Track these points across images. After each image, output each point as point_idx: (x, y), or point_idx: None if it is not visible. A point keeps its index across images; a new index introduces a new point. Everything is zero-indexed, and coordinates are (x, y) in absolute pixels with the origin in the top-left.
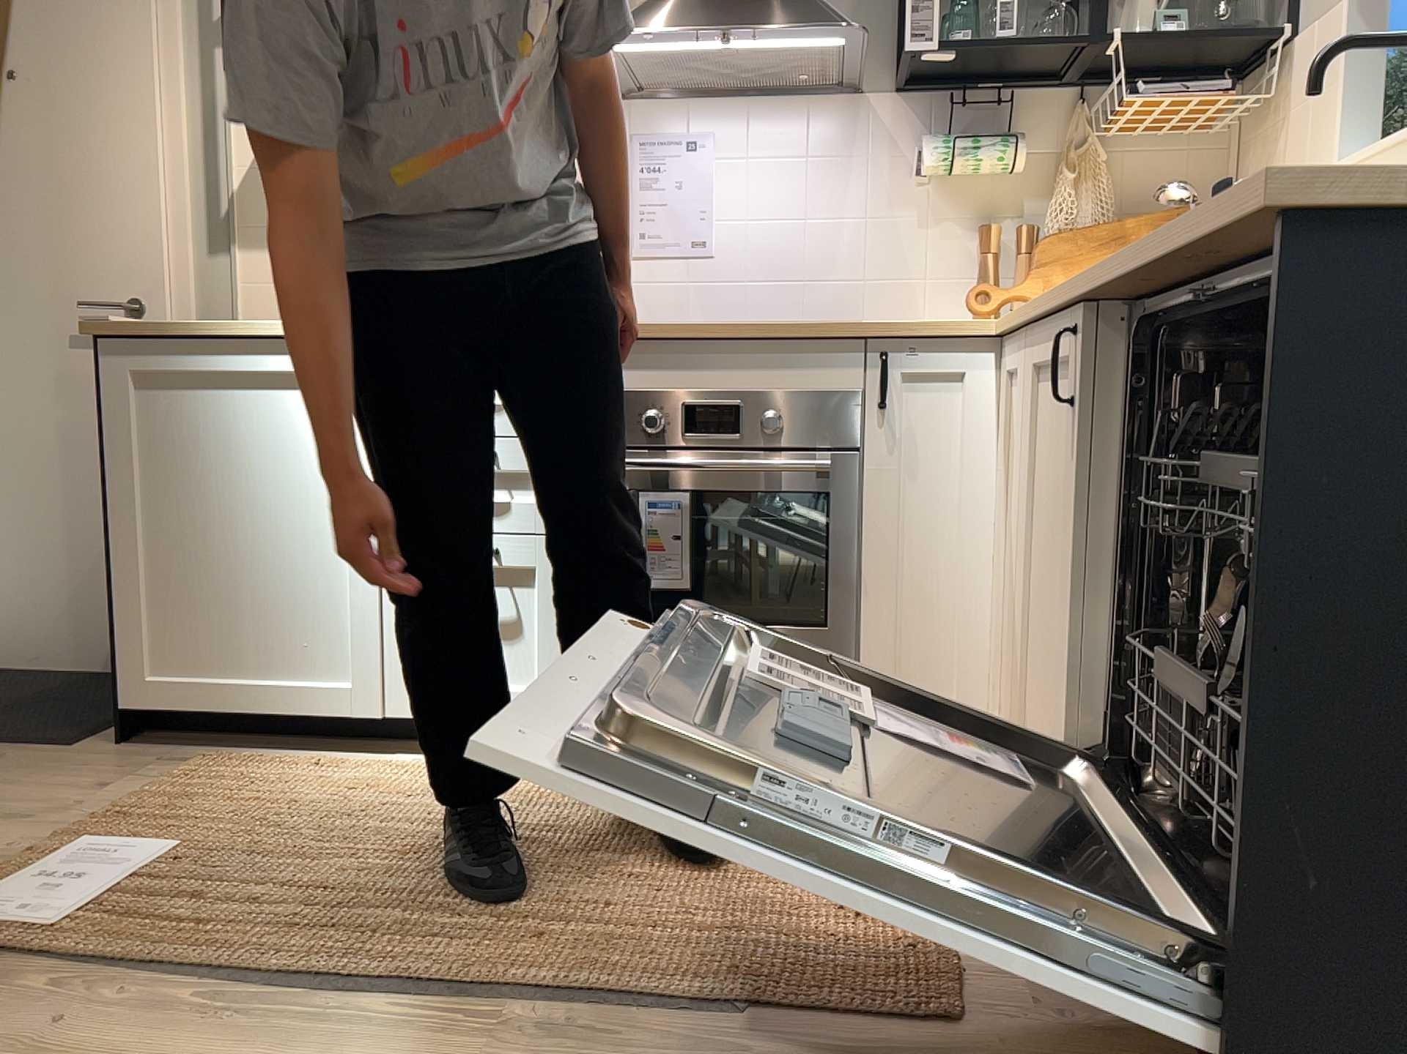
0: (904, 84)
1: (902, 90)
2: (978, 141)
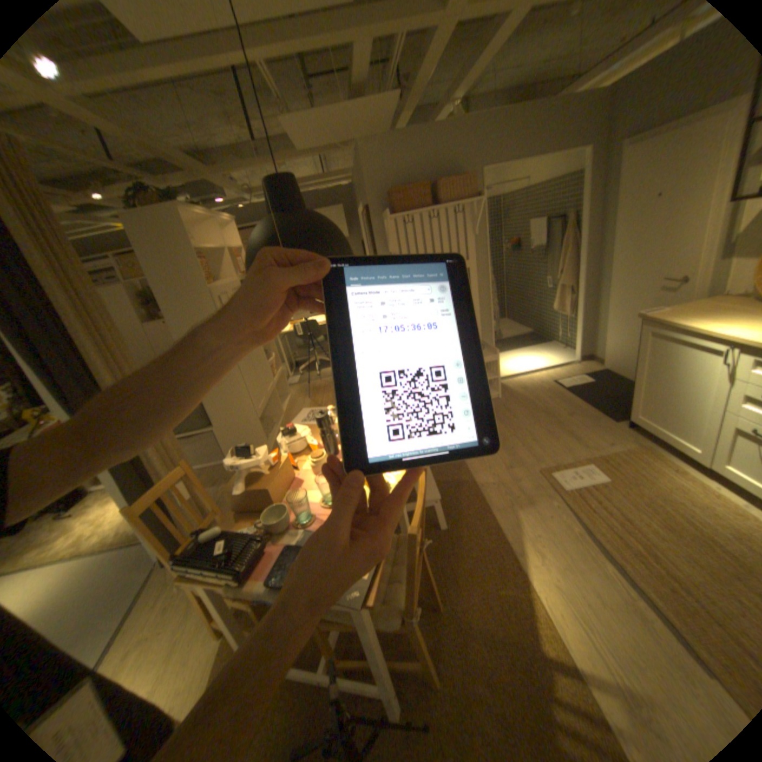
0: None
1: None
2: None
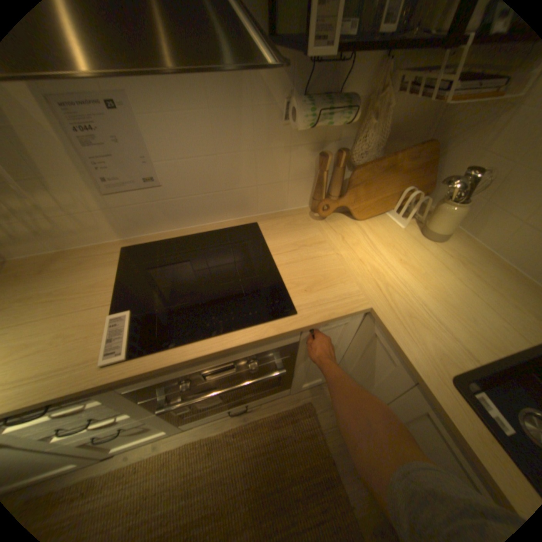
0: (280, 41)
1: (277, 41)
2: (335, 106)
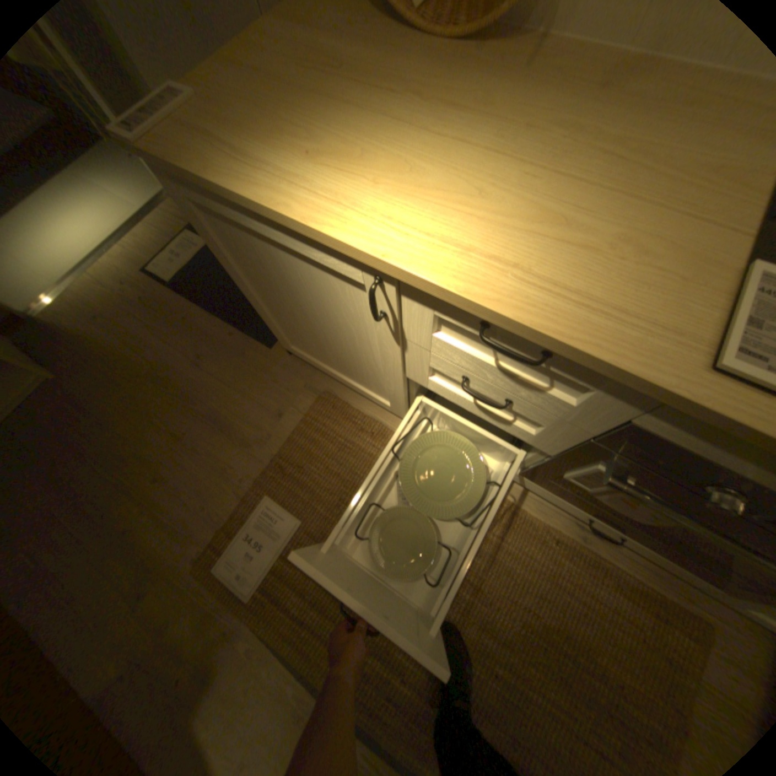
0: None
1: None
2: None
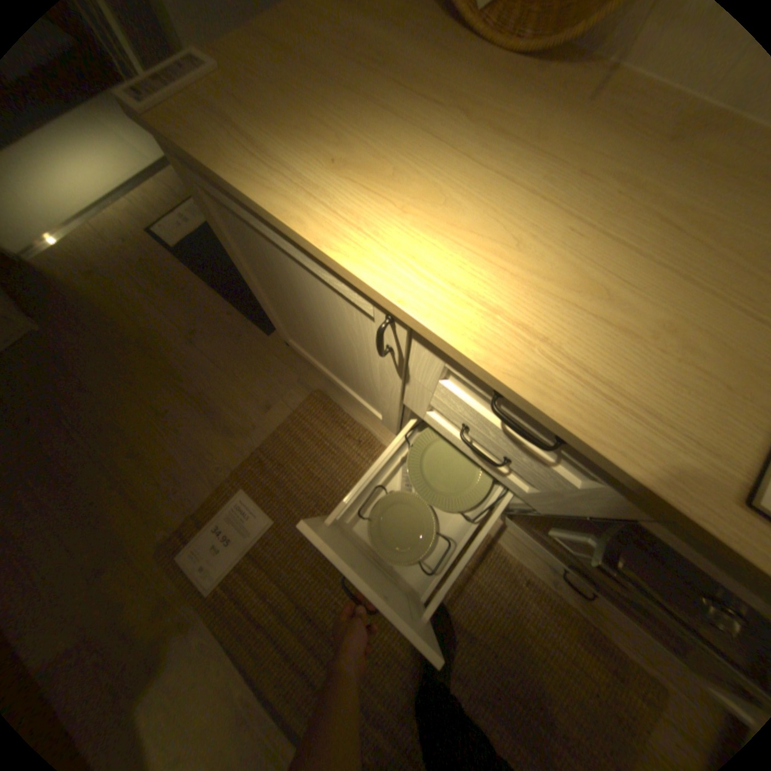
0: None
1: None
2: None
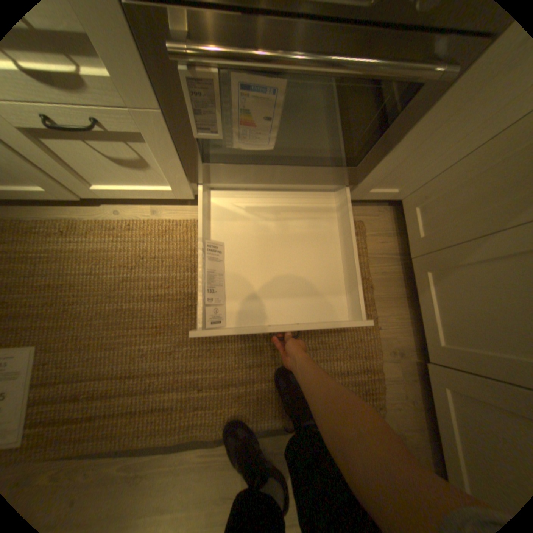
0: None
1: None
2: None
